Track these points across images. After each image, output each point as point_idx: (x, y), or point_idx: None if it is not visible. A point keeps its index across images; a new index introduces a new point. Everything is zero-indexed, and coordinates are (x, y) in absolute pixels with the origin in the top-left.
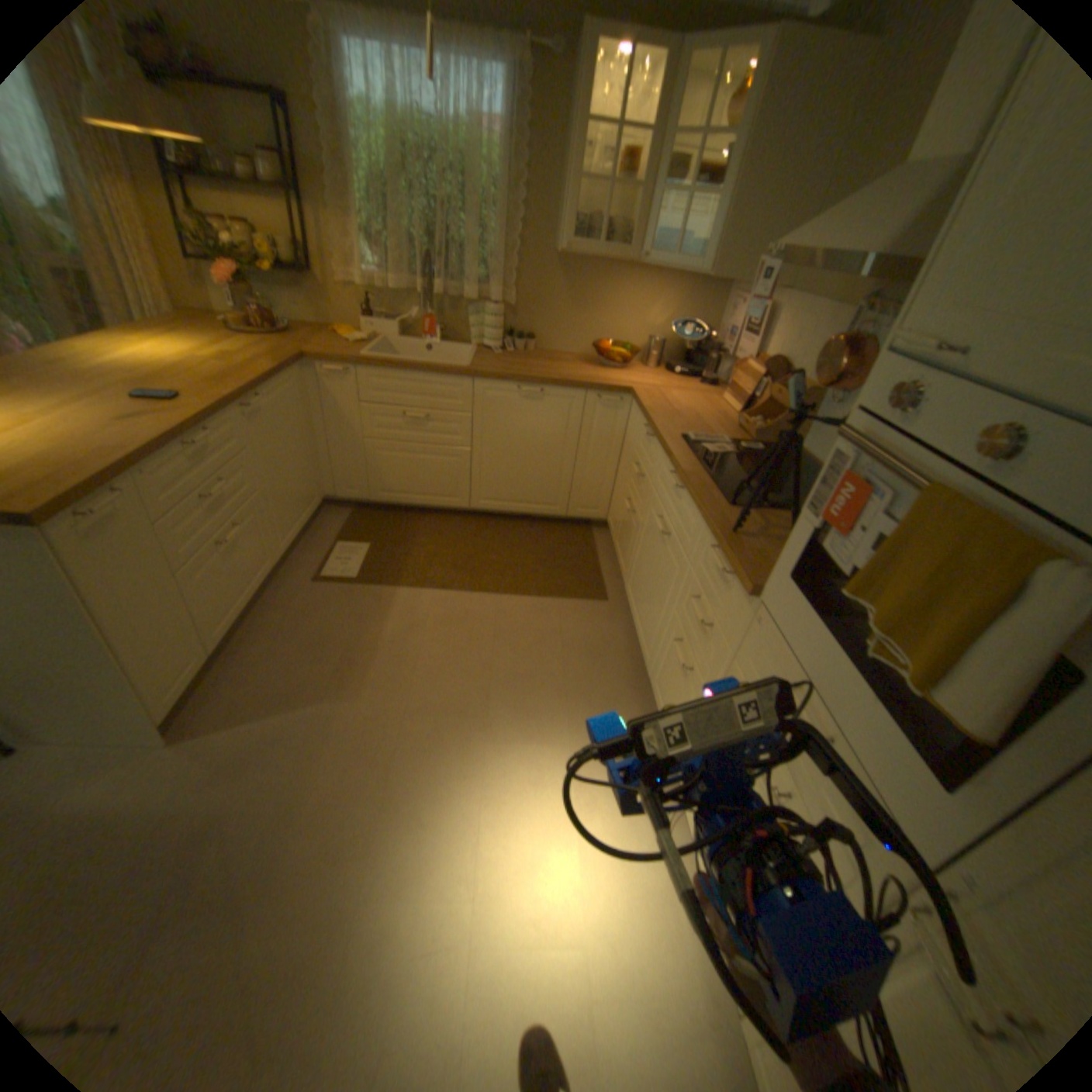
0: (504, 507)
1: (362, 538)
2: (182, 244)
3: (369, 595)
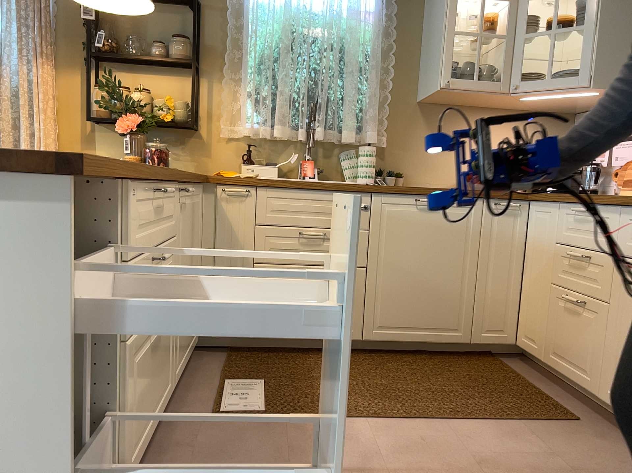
0: (402, 336)
1: (251, 376)
2: (85, 114)
3: (289, 430)
